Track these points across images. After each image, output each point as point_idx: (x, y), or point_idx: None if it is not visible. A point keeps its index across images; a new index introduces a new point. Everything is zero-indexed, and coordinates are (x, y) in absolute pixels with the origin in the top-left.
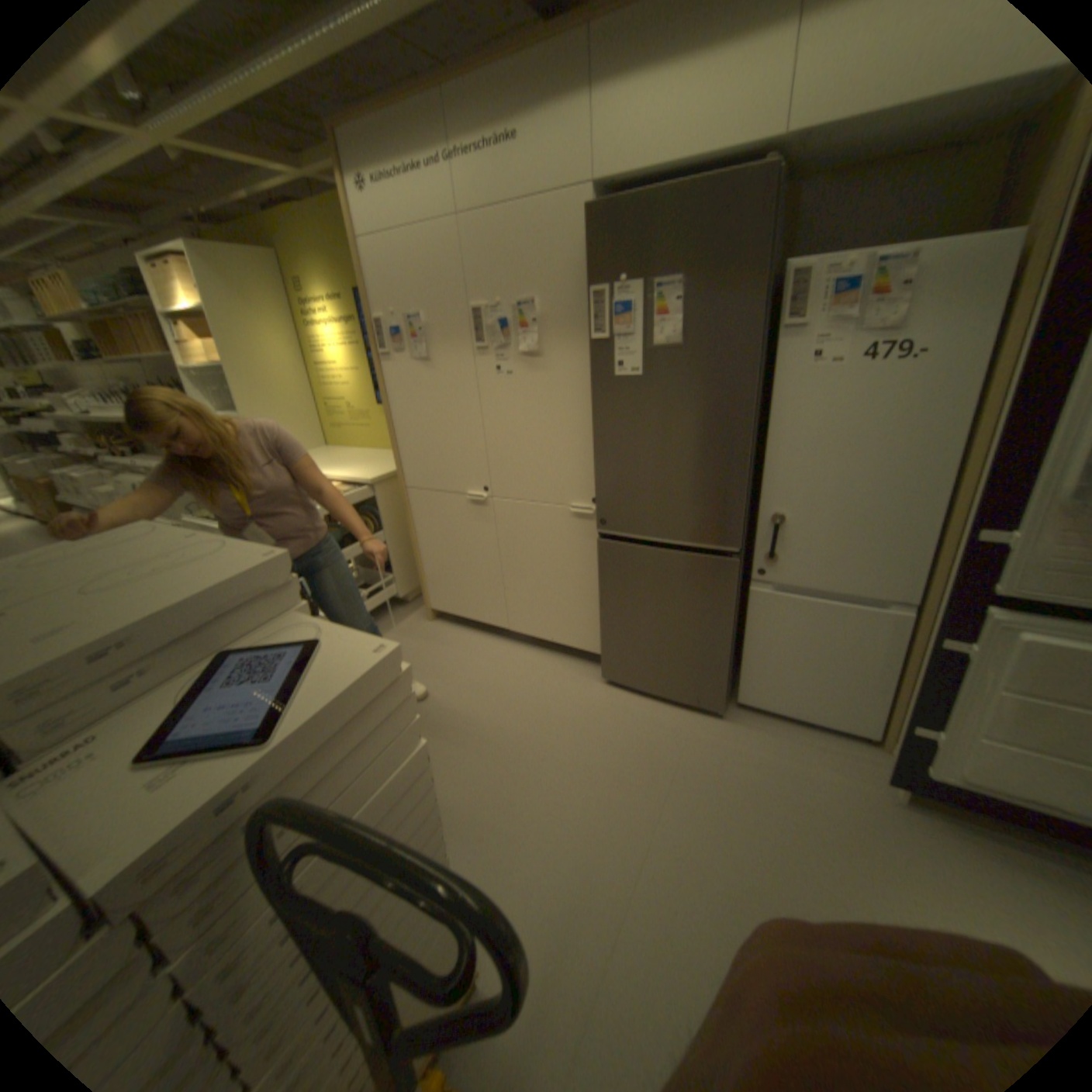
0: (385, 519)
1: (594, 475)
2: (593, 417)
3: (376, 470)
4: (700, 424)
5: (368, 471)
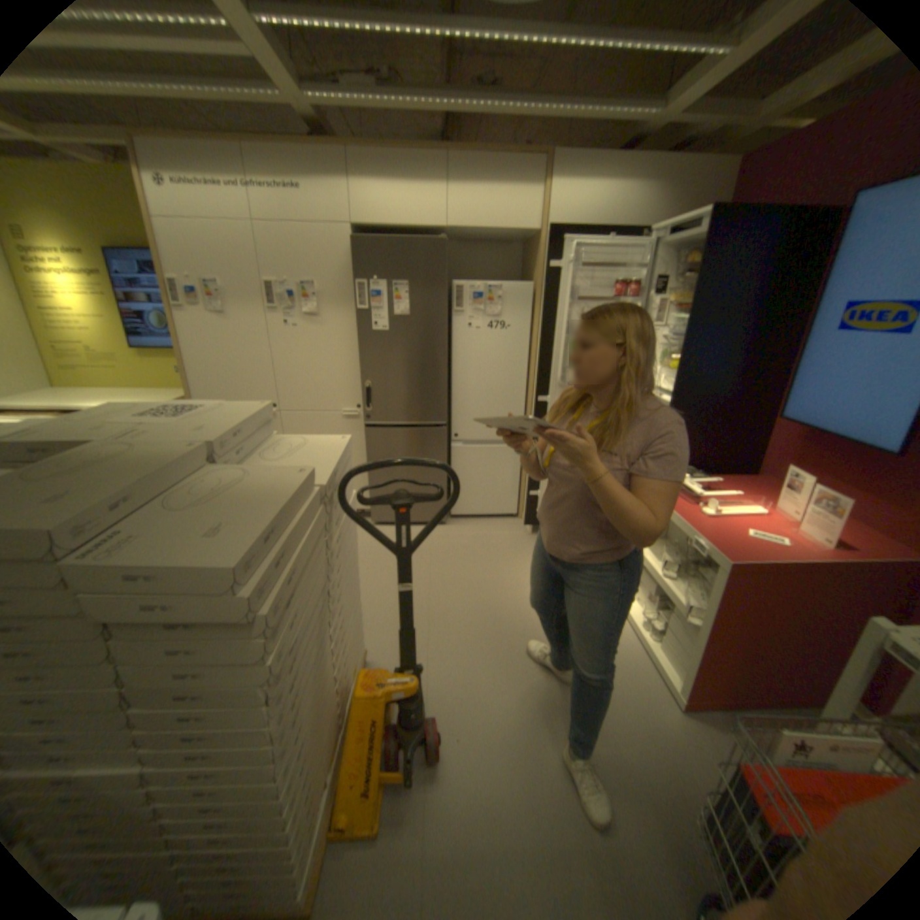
0: None
1: (357, 390)
2: (356, 354)
3: None
4: (421, 357)
5: None
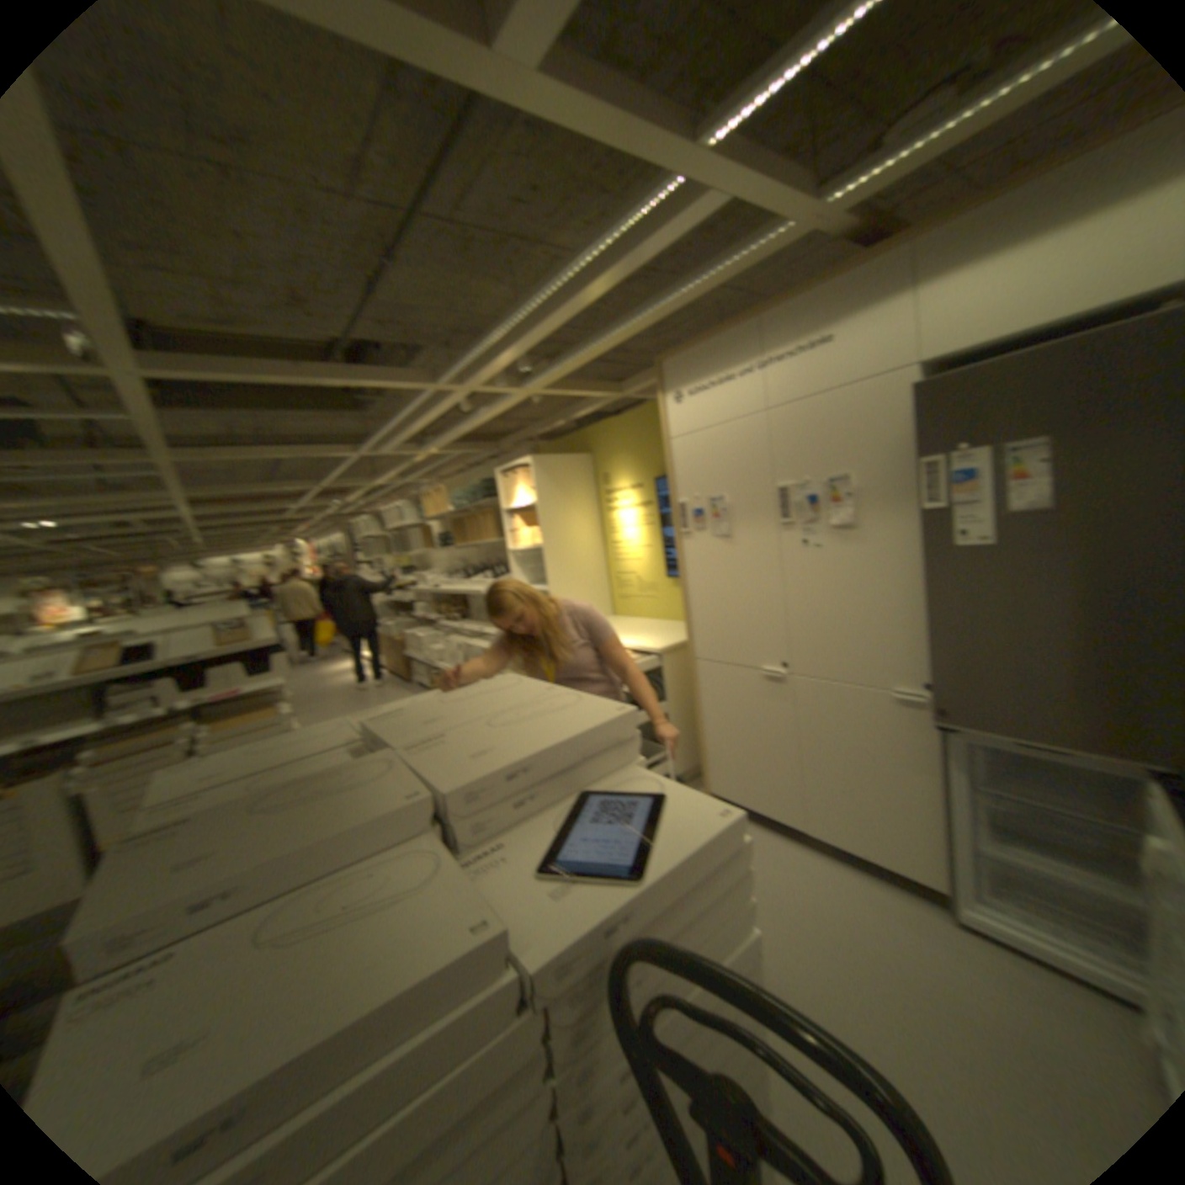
0: (671, 690)
1: (929, 657)
2: (927, 590)
3: (665, 641)
4: (1092, 599)
5: (658, 641)
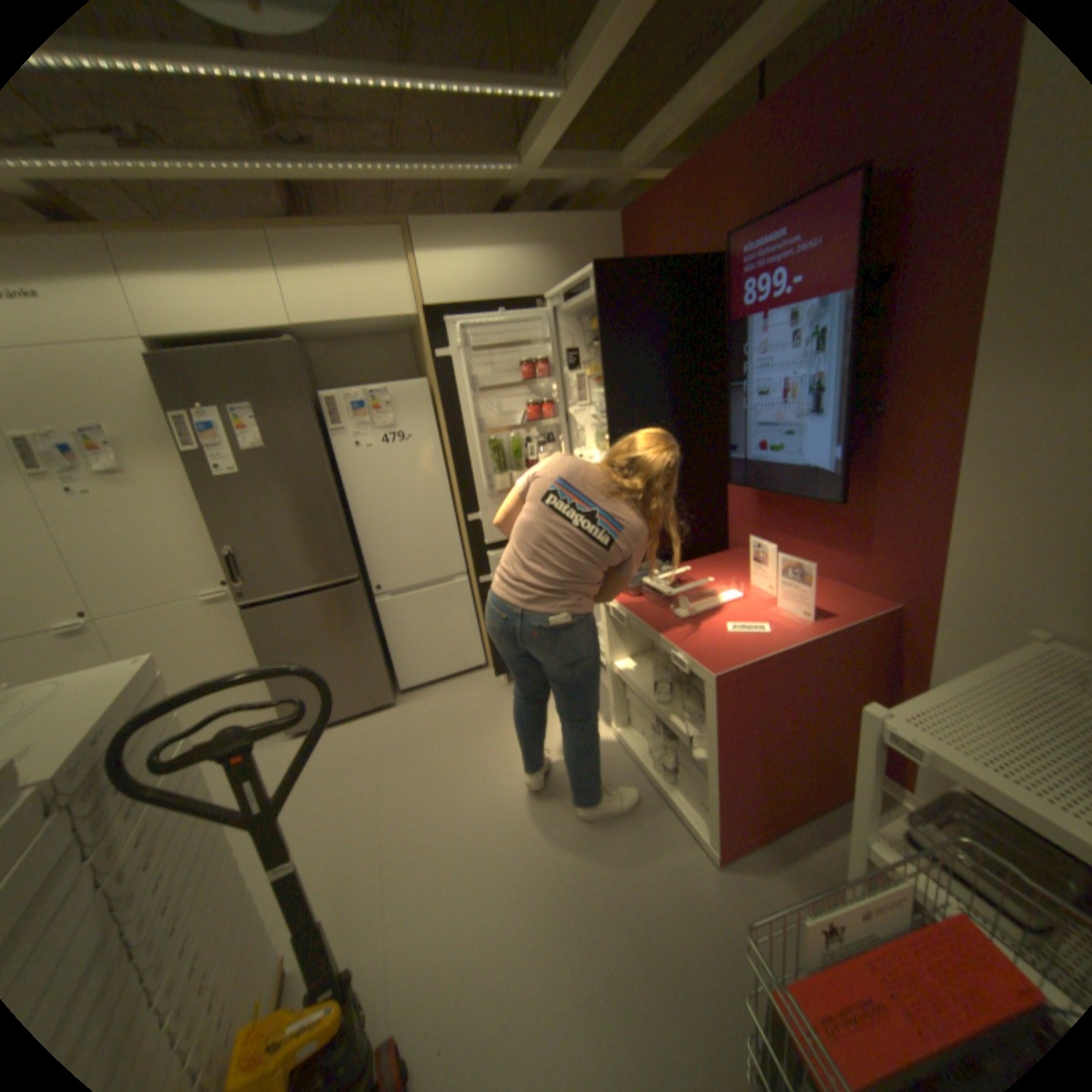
0: None
1: (216, 561)
2: (200, 513)
3: None
4: (298, 498)
5: None
